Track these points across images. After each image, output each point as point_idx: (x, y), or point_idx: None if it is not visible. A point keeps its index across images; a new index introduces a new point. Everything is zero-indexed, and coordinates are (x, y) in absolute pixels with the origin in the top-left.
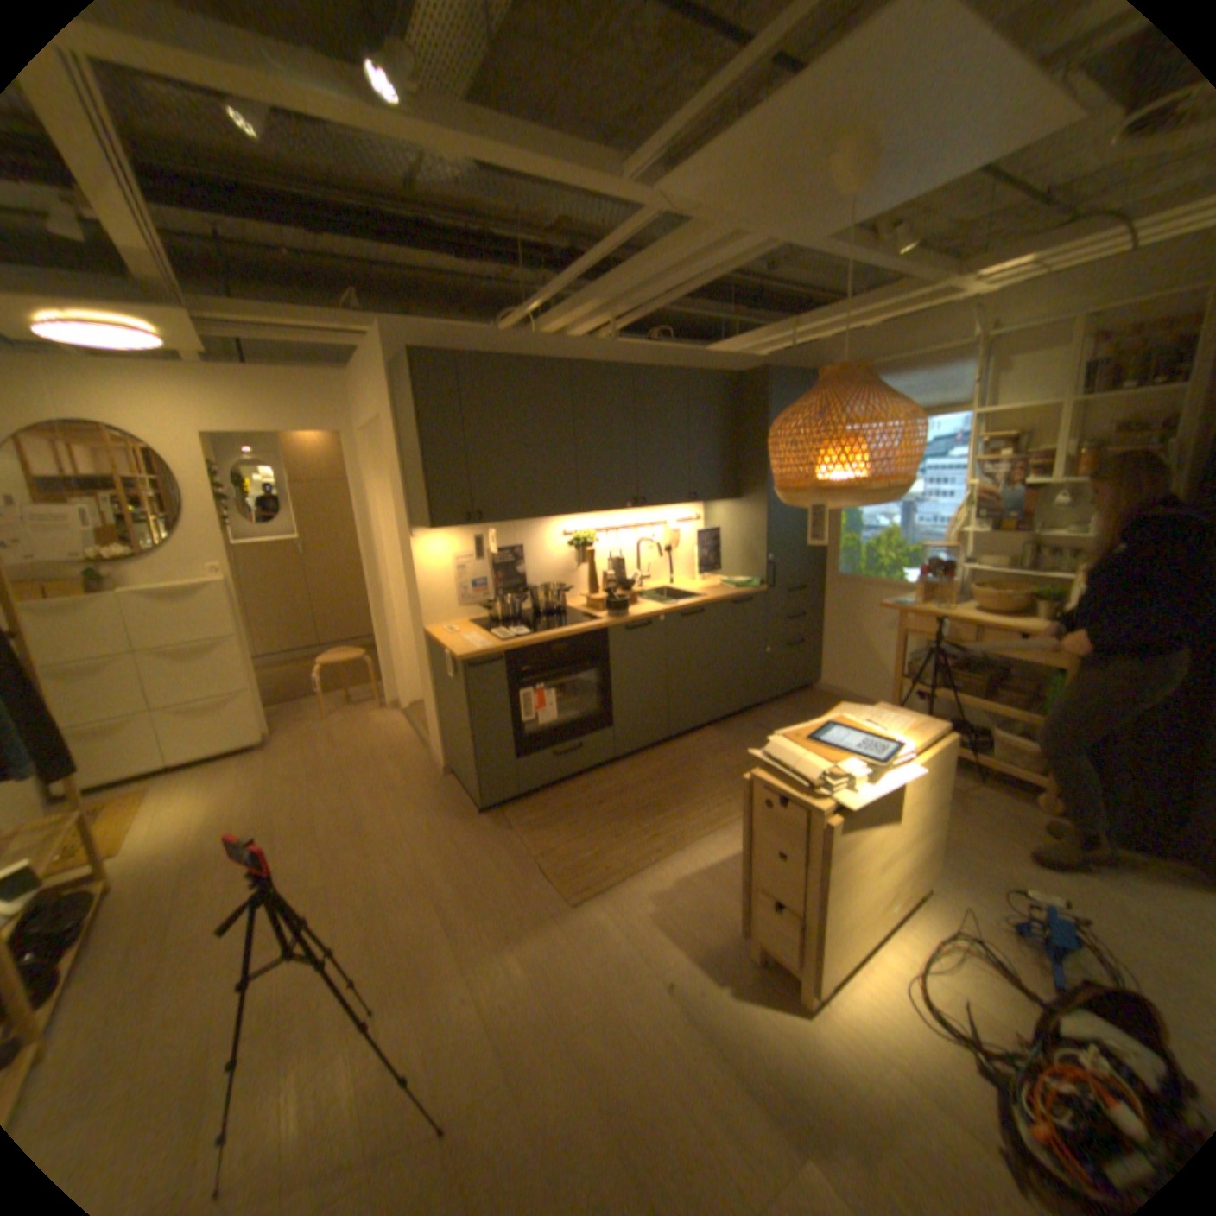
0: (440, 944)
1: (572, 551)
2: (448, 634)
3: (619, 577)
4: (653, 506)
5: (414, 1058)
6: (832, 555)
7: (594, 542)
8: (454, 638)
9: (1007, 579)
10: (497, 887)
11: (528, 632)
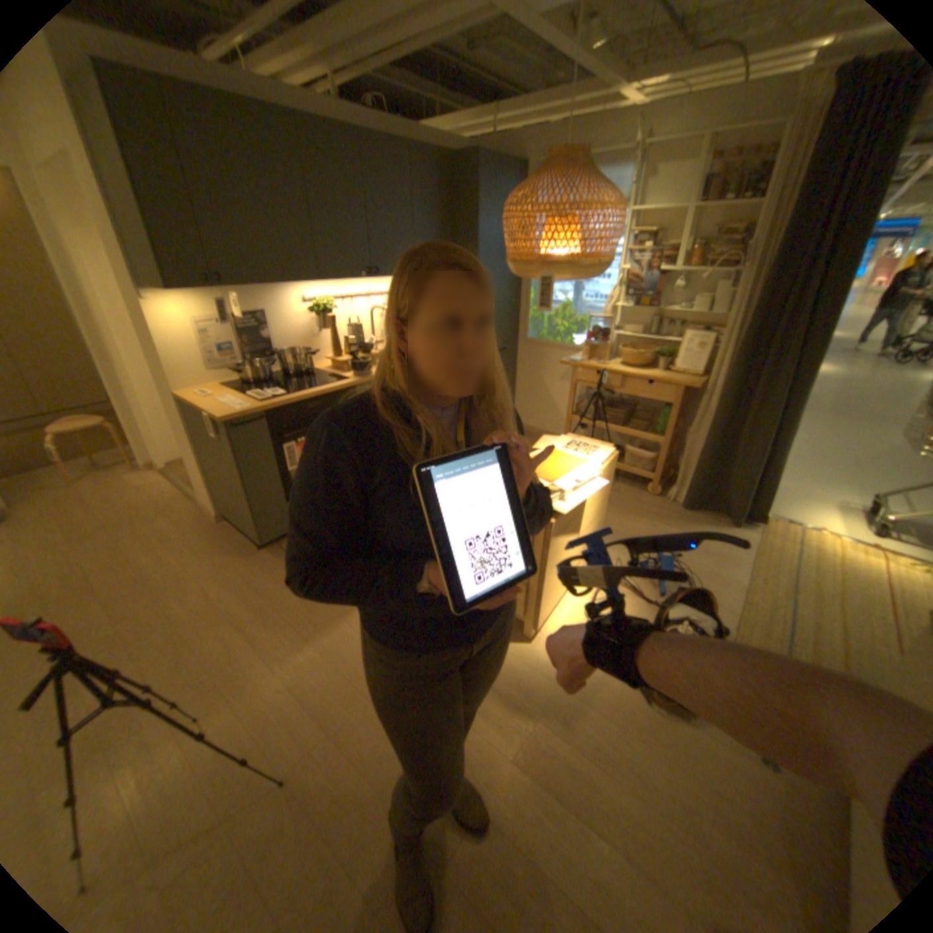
0: (247, 655)
1: (314, 318)
2: (202, 398)
3: (359, 342)
4: (384, 277)
5: (245, 741)
6: (523, 324)
7: (333, 309)
8: (209, 402)
9: (639, 342)
10: (288, 603)
11: (284, 393)
